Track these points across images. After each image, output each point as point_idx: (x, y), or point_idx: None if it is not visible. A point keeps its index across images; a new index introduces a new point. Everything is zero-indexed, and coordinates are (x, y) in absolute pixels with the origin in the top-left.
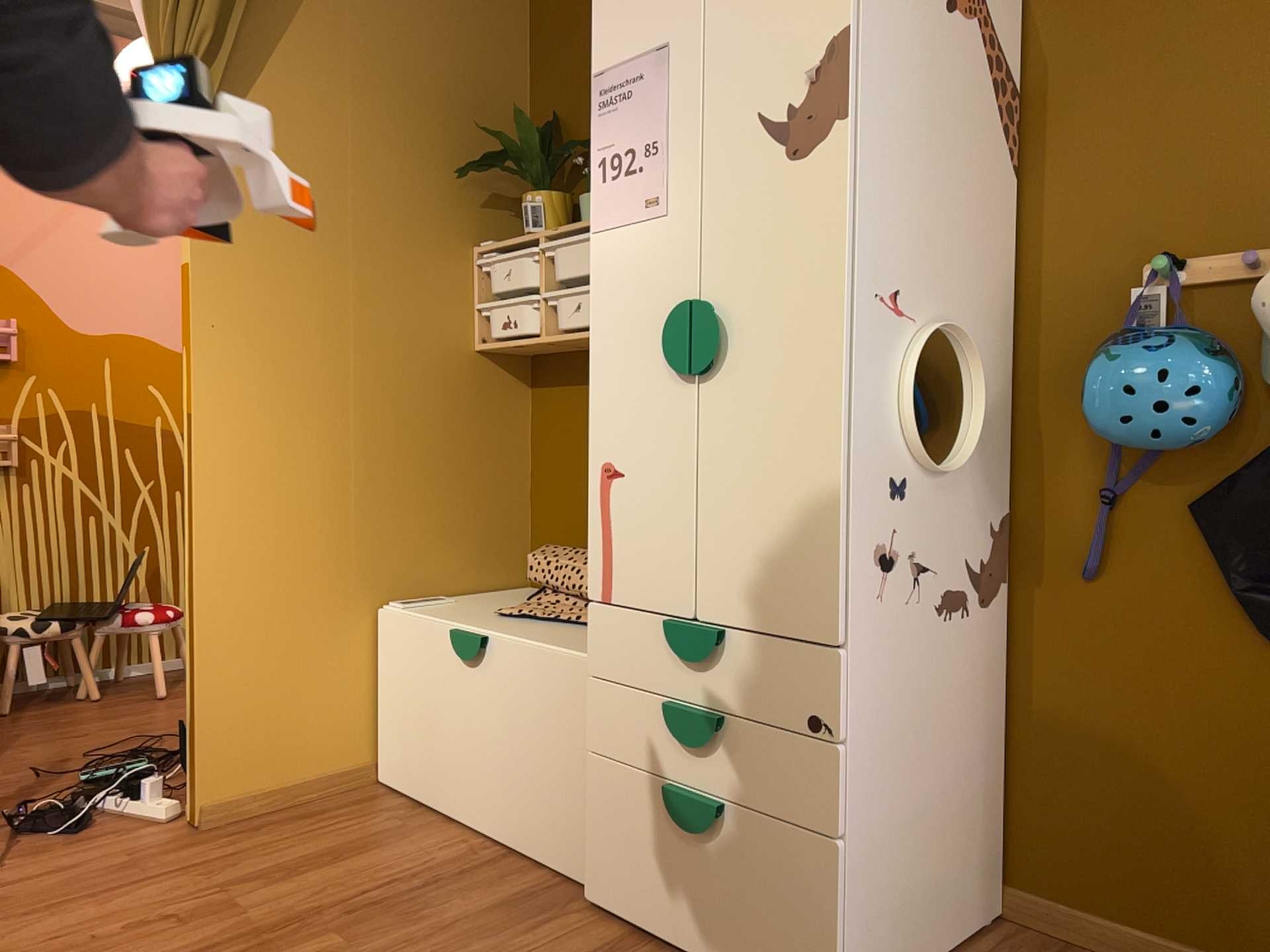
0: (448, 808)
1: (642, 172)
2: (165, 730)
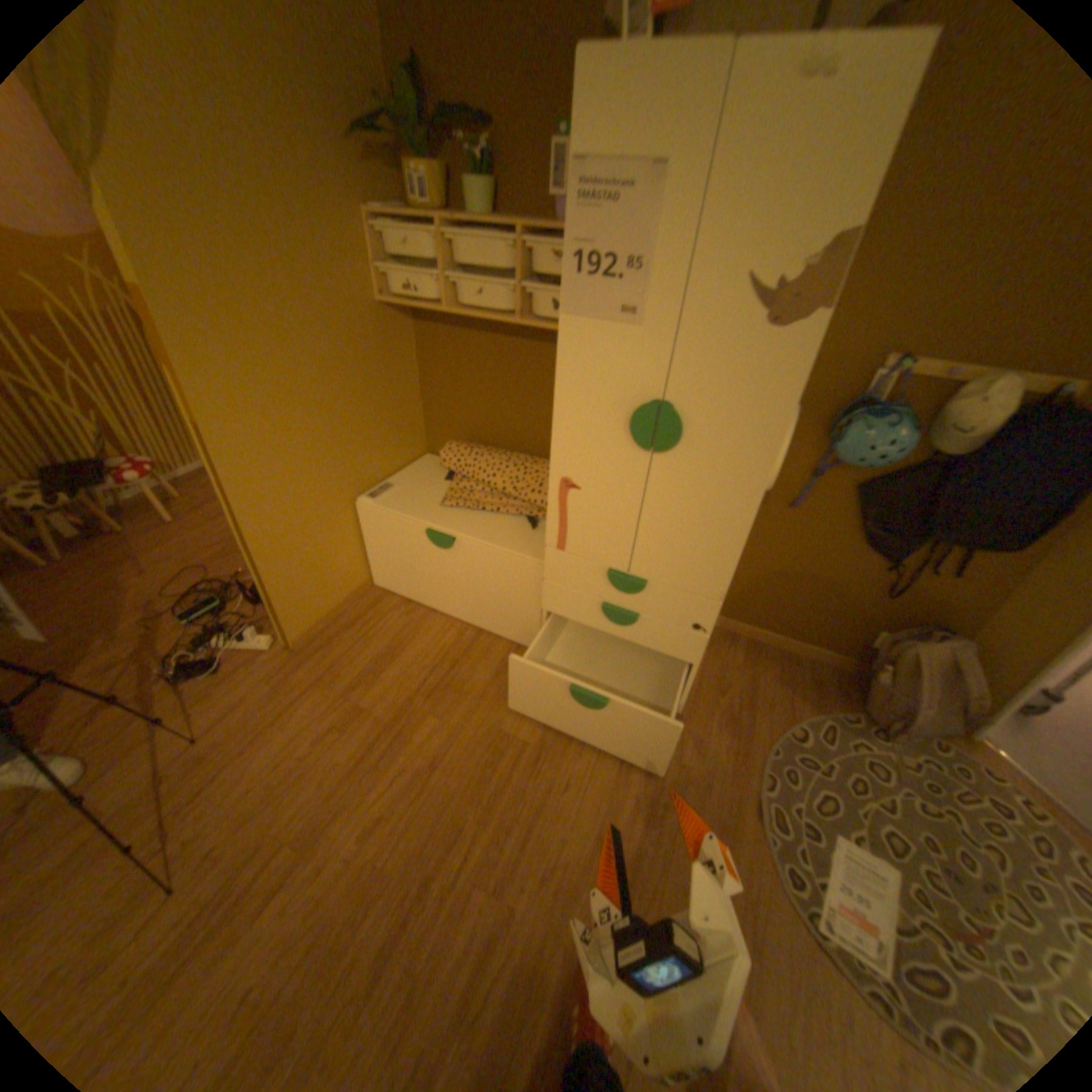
0: (433, 606)
1: (620, 282)
2: (200, 560)
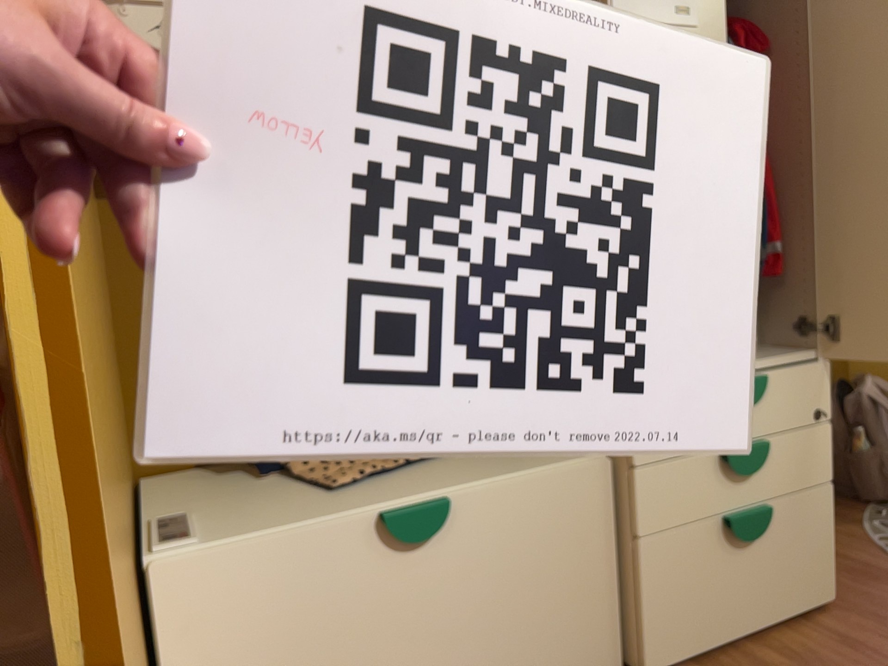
0: None
1: None
2: None
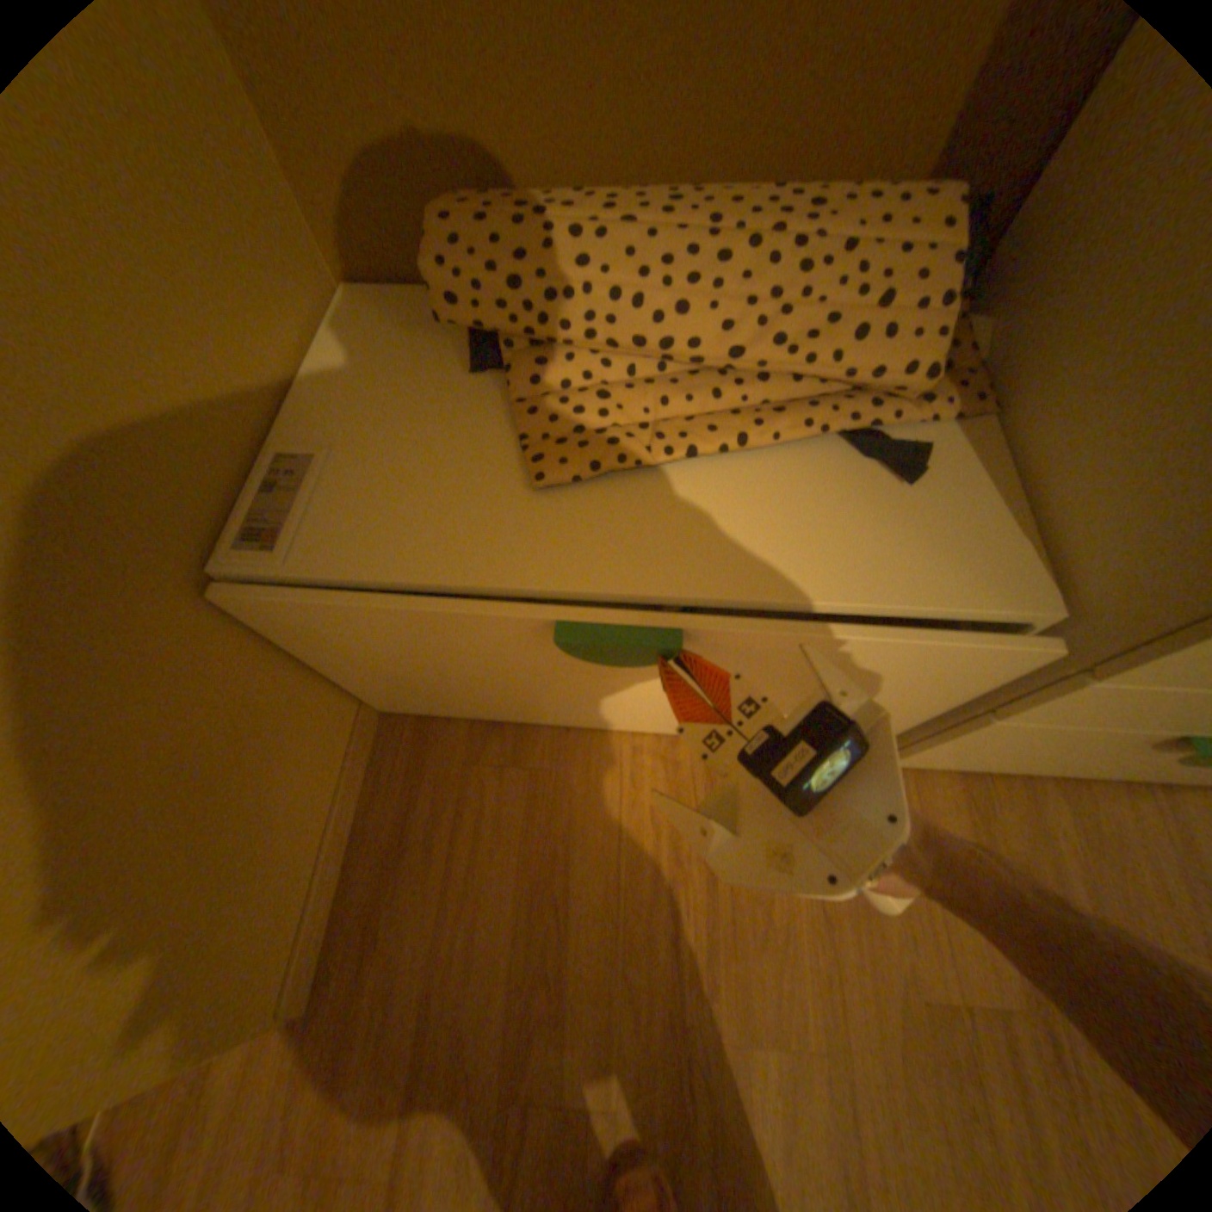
0: (565, 715)
1: None
2: None
